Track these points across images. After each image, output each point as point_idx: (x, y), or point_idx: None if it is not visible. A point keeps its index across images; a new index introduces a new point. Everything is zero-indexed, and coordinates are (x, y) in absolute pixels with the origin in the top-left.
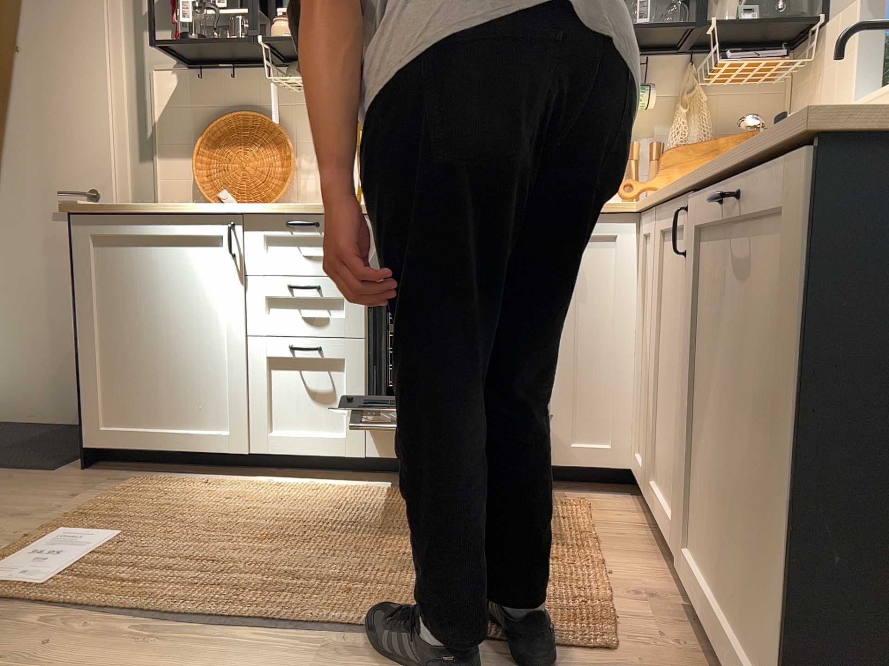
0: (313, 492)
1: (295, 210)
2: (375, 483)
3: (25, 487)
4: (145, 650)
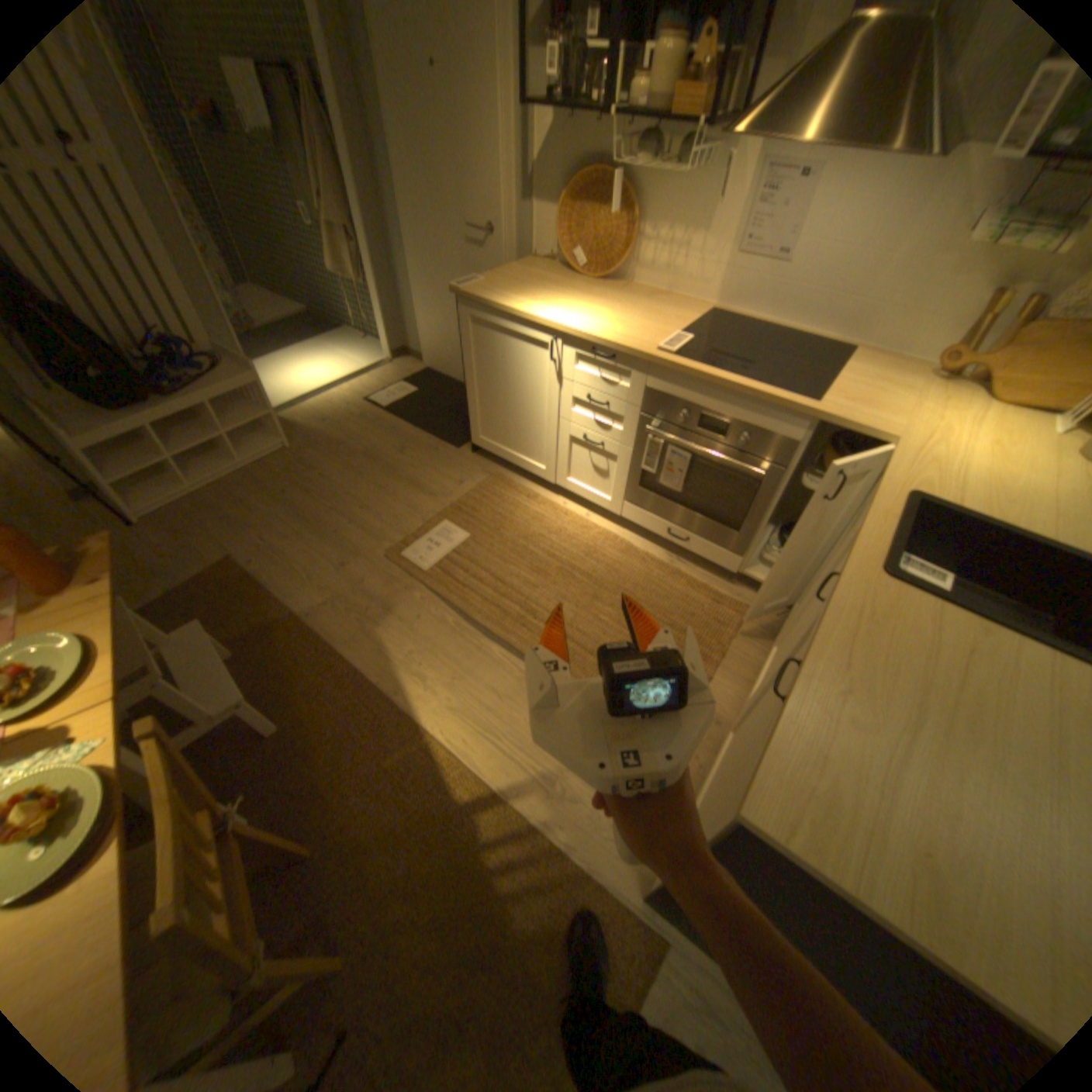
0: (580, 529)
1: (598, 343)
2: (624, 530)
3: (441, 464)
4: (454, 636)
